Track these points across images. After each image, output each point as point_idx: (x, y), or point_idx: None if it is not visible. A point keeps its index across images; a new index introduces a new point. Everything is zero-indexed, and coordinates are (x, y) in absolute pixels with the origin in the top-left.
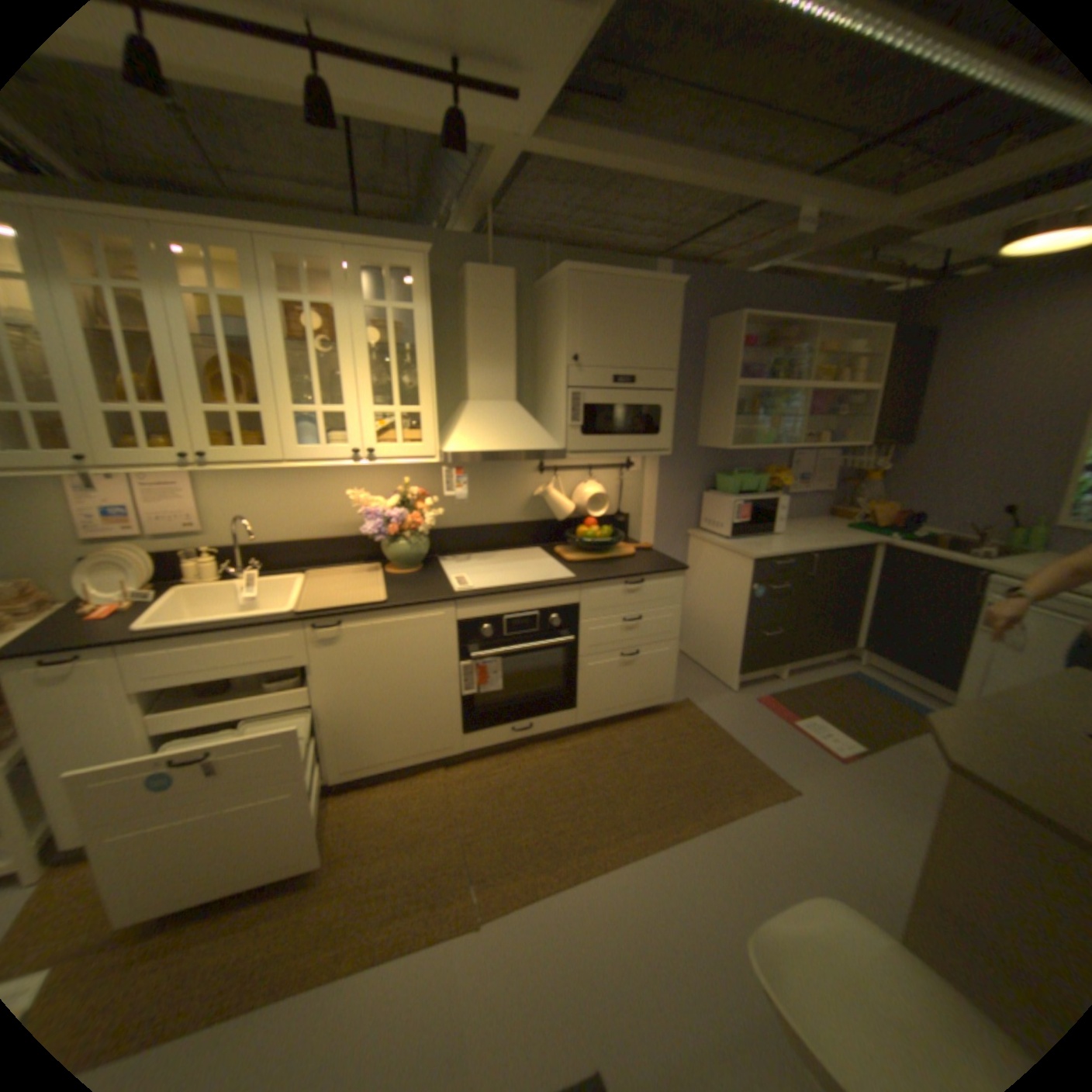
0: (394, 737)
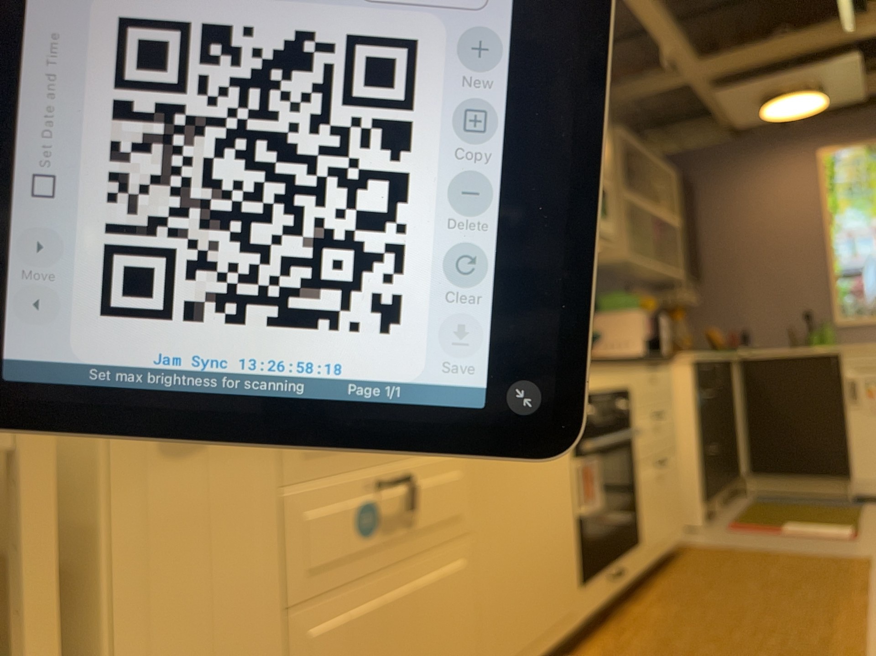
0: (533, 594)
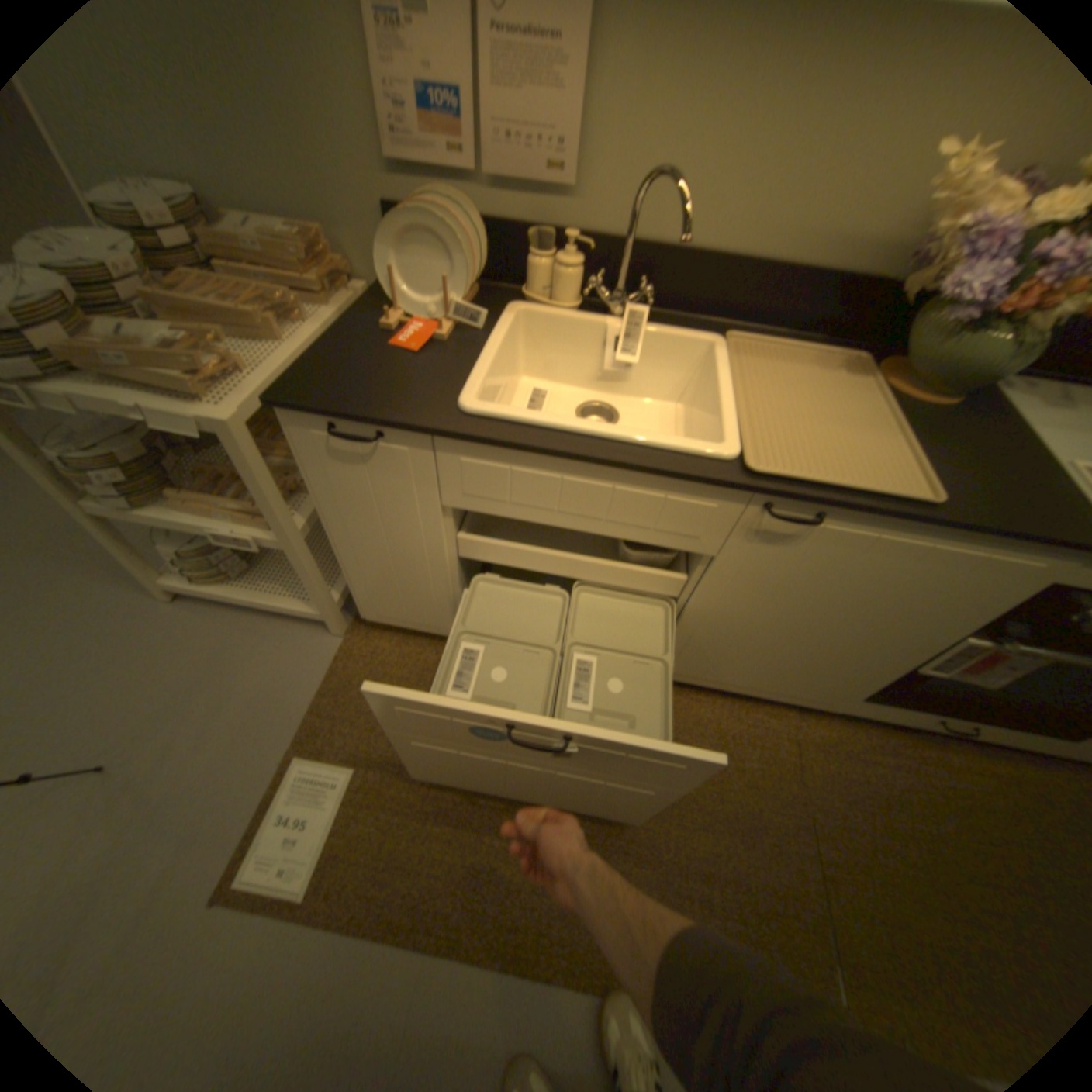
0: (764, 671)
